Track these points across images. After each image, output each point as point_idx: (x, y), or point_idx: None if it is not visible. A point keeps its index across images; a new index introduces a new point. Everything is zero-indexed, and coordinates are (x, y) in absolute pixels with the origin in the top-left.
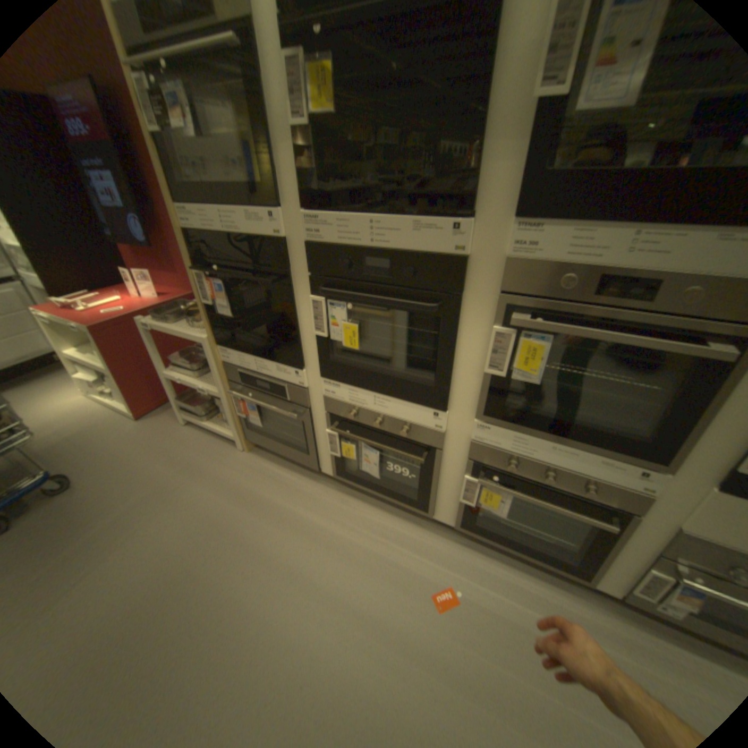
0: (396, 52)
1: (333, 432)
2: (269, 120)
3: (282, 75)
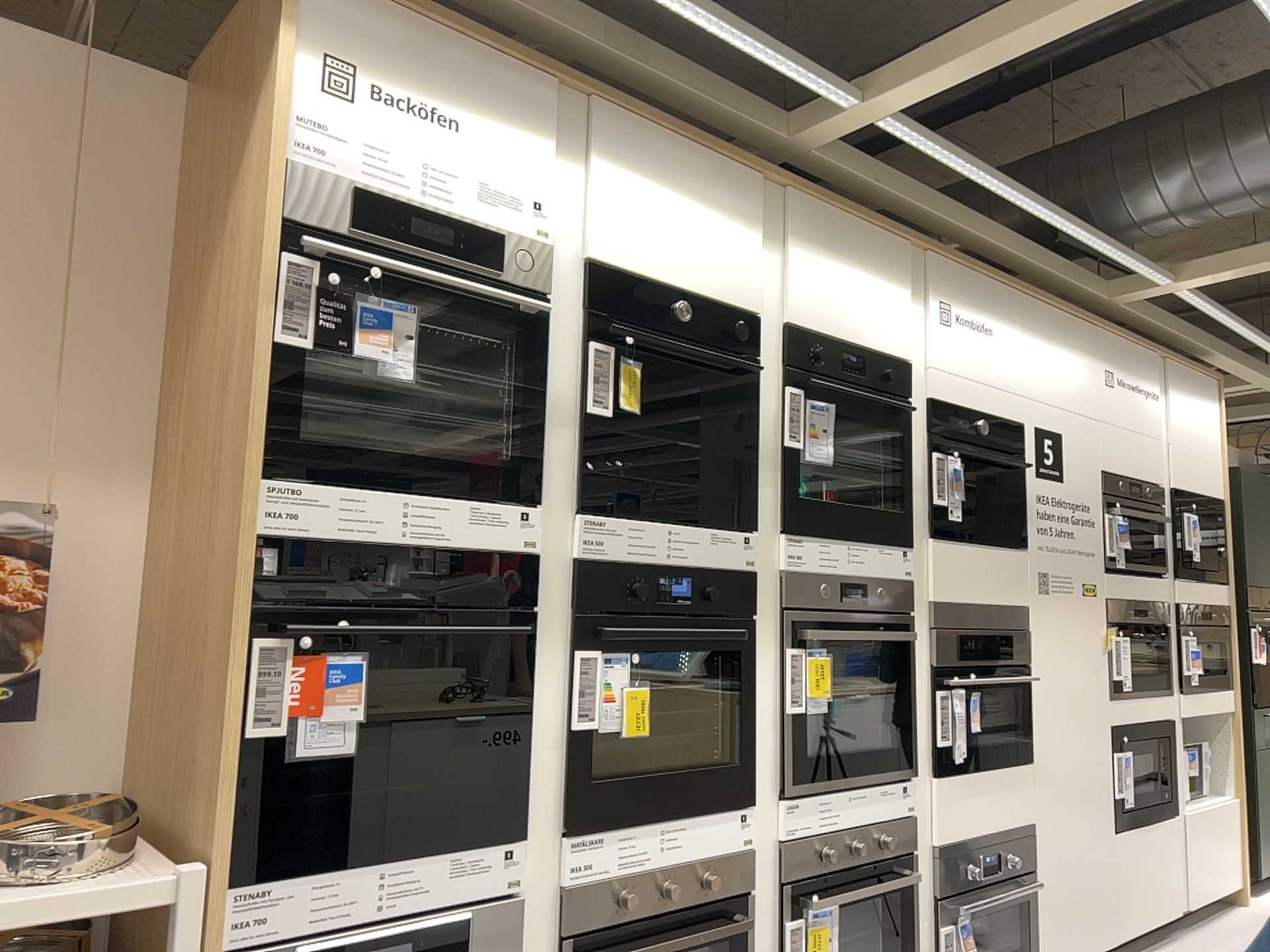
0: (680, 383)
1: None
2: (550, 396)
3: (576, 360)
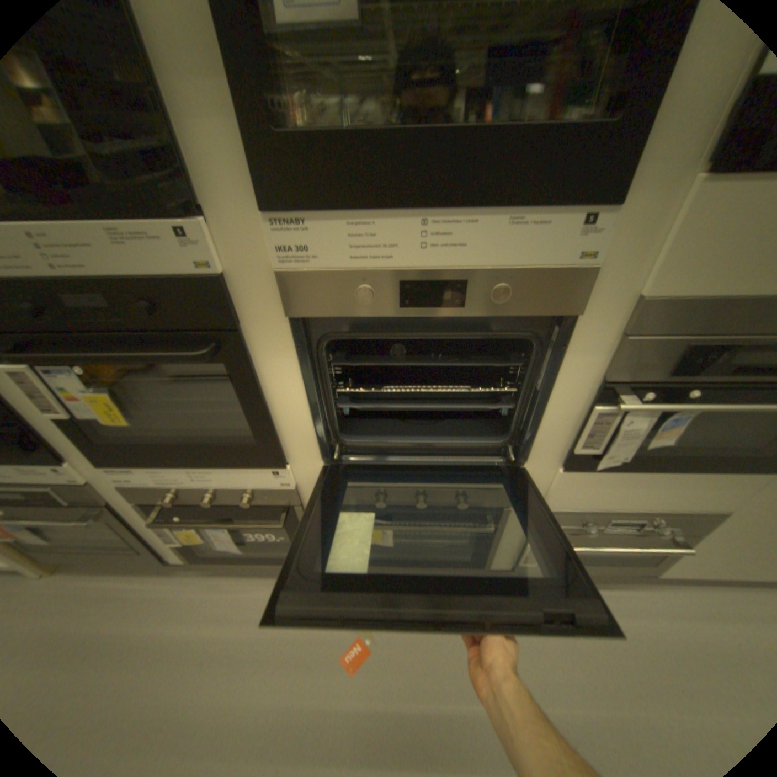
0: None
1: (151, 528)
2: None
3: None
